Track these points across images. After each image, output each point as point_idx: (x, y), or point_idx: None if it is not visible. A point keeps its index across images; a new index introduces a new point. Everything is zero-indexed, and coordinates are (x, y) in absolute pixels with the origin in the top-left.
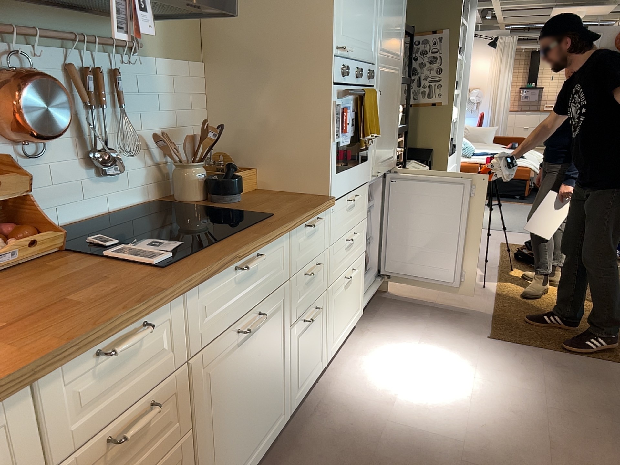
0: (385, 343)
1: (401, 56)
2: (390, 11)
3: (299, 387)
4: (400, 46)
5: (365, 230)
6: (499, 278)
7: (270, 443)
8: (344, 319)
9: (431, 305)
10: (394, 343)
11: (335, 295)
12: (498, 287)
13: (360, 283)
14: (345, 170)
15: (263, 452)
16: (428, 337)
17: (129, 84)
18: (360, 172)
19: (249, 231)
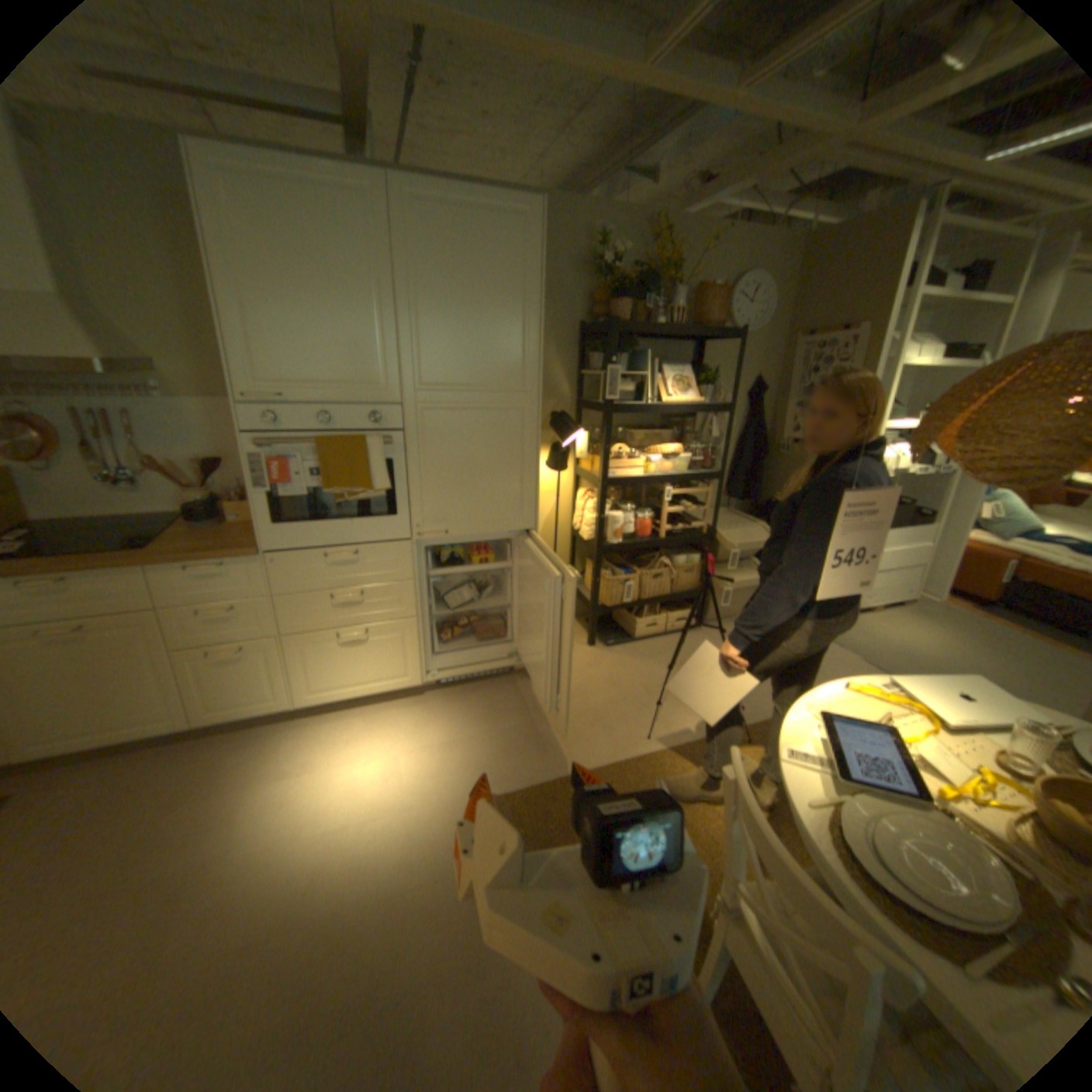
0: (406, 727)
1: (525, 386)
2: (450, 333)
3: (214, 710)
4: (514, 374)
5: (408, 594)
6: (703, 742)
7: (149, 737)
8: (348, 677)
9: (535, 720)
10: (409, 732)
11: (307, 647)
12: (667, 753)
13: (402, 650)
14: (311, 522)
15: (134, 739)
16: (446, 750)
17: (147, 420)
18: (362, 528)
19: (74, 558)
